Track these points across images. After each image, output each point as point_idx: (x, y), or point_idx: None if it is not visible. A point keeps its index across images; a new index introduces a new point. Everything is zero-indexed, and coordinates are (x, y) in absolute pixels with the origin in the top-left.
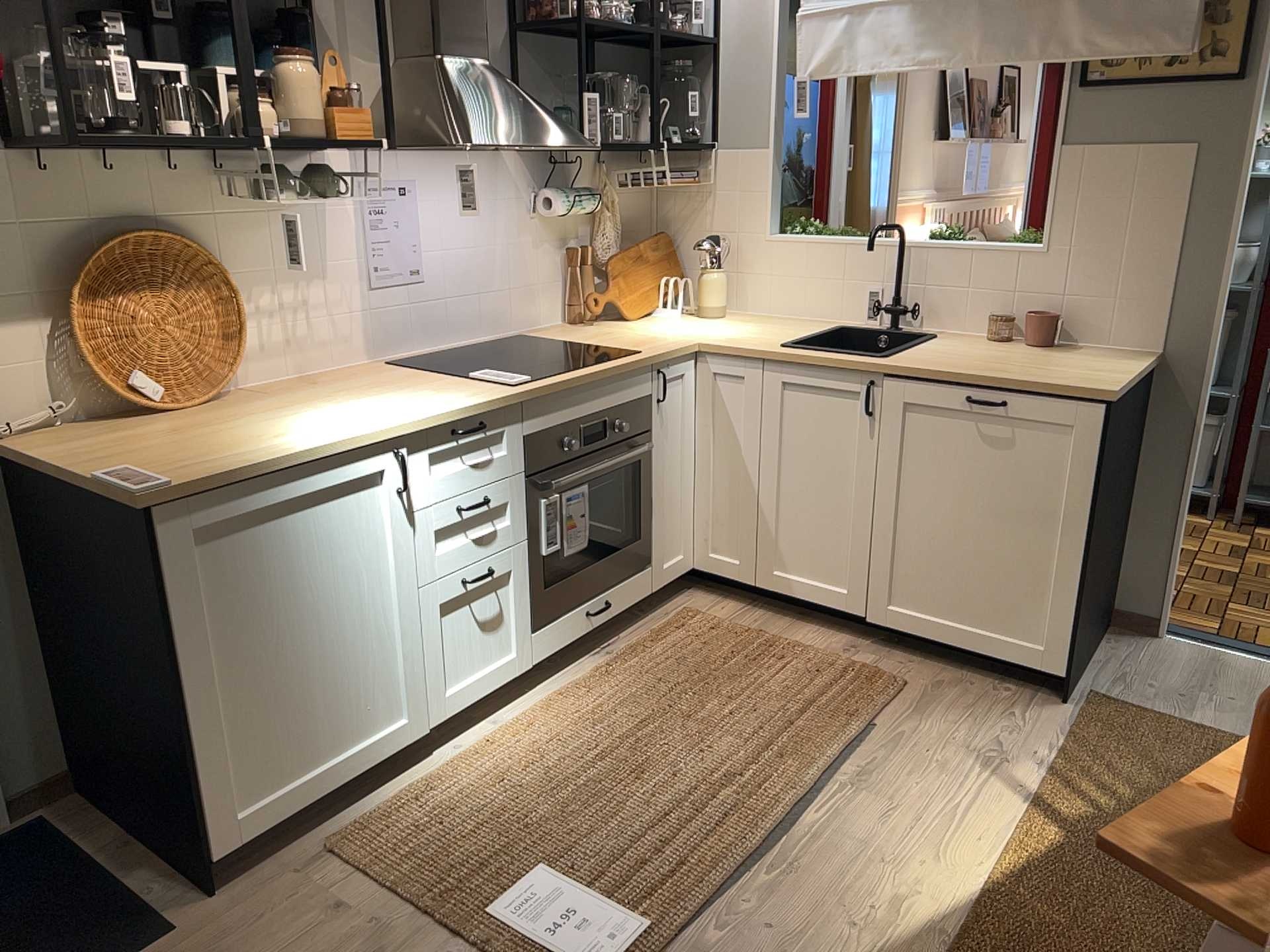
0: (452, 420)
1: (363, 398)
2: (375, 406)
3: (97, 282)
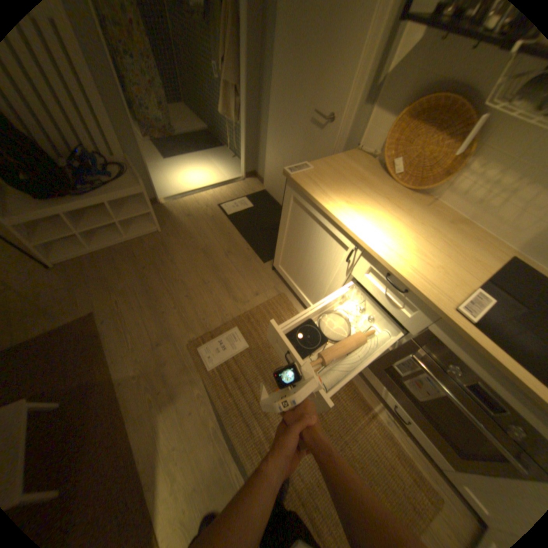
0: (390, 270)
1: (422, 236)
2: (404, 238)
3: (422, 110)
